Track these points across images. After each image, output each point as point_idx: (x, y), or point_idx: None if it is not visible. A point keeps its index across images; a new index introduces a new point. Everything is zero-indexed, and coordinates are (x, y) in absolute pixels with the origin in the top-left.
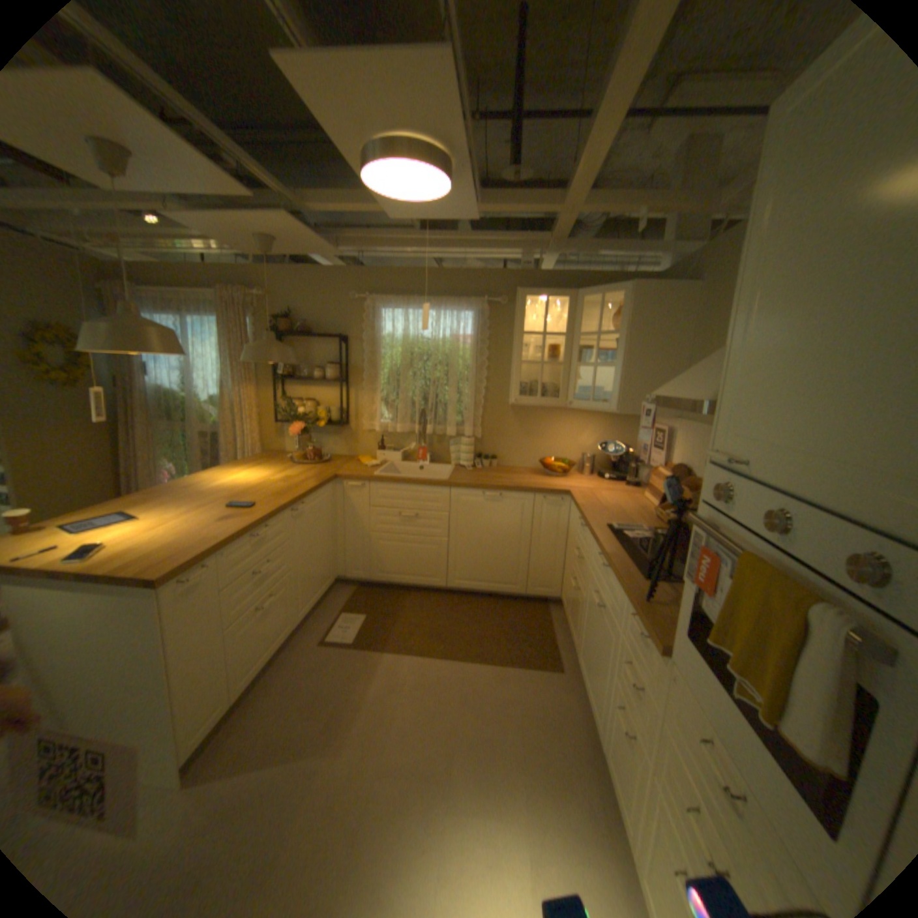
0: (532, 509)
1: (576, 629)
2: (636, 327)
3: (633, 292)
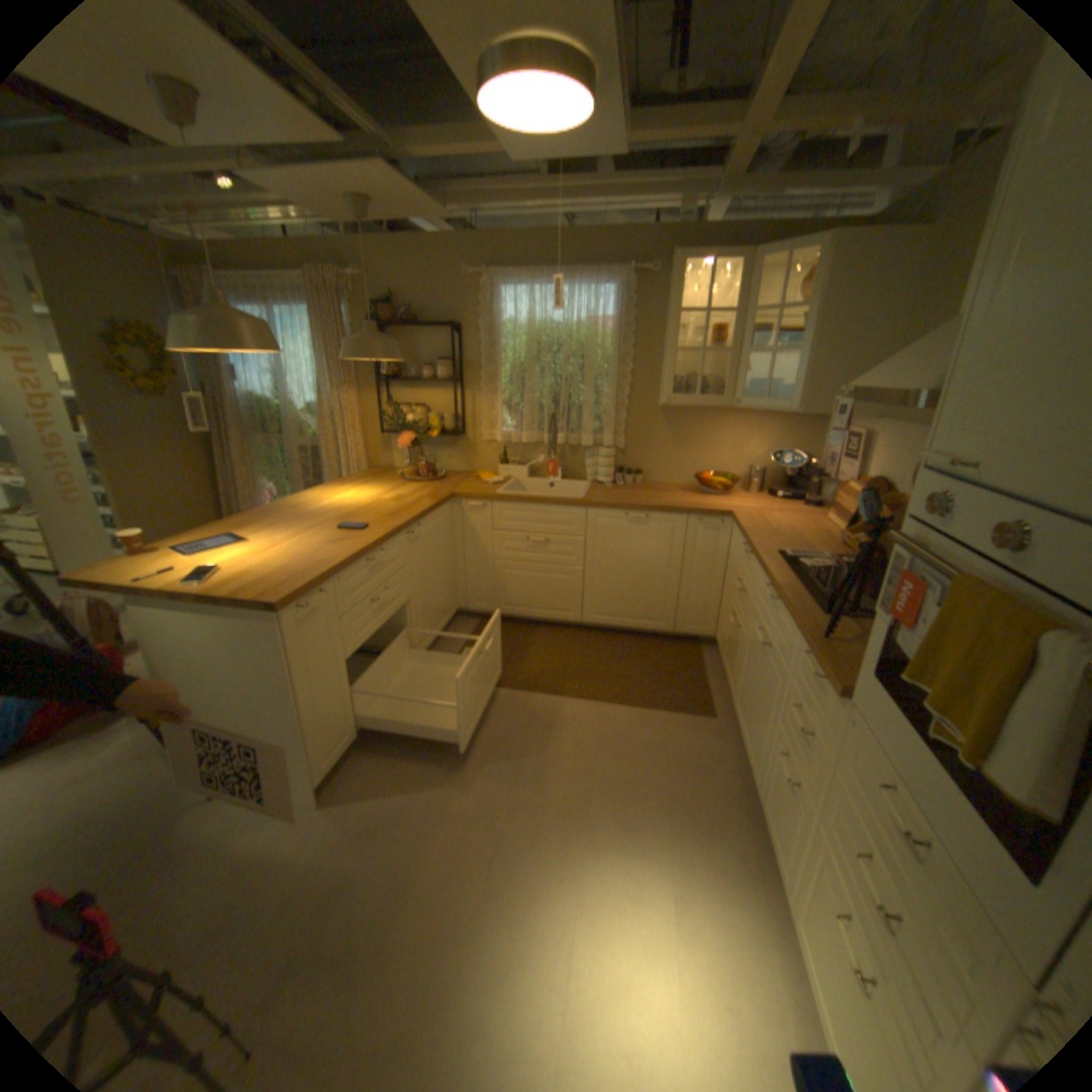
0: (685, 534)
1: (733, 671)
2: (833, 296)
3: (833, 247)
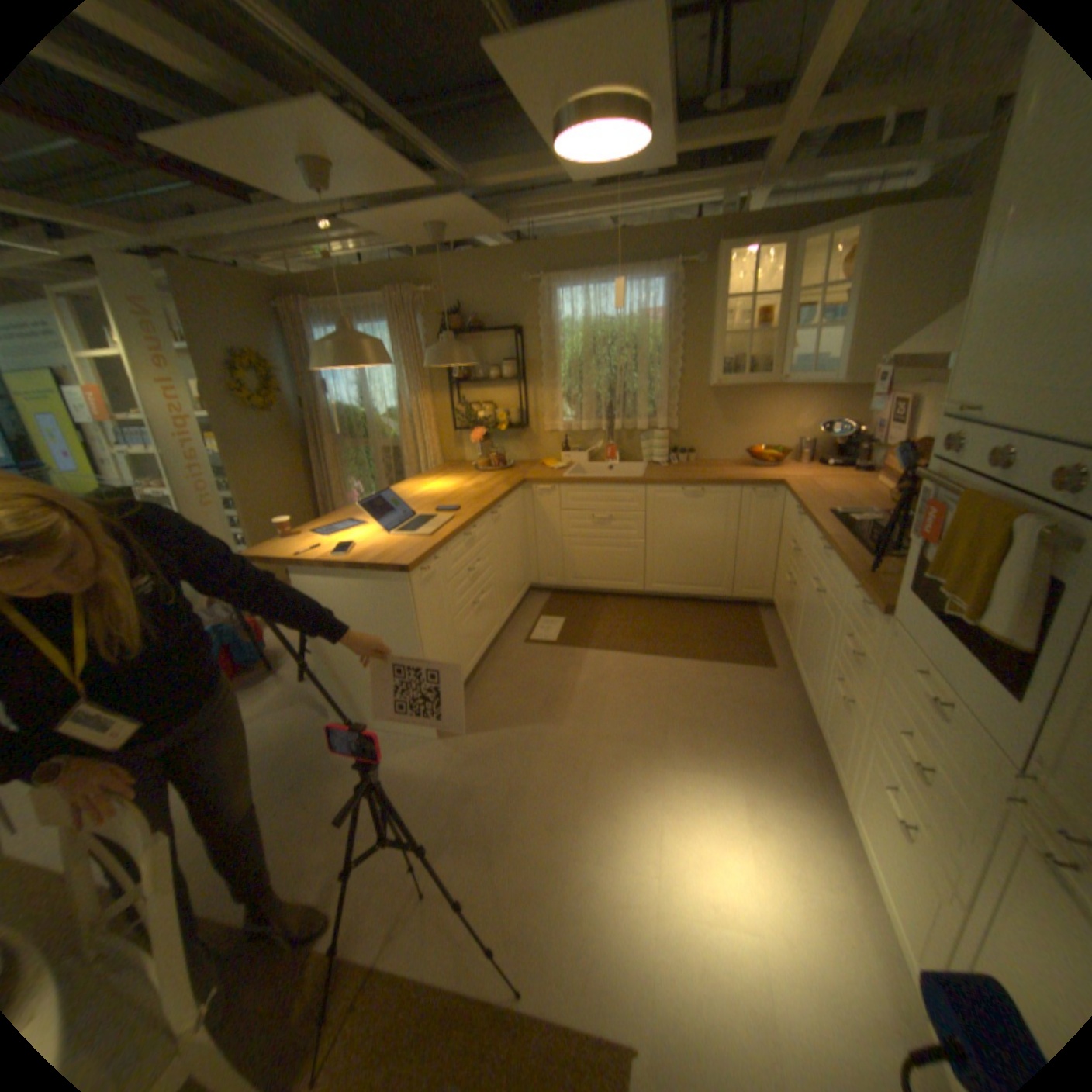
0: (739, 504)
1: (790, 625)
2: (874, 271)
3: (872, 225)
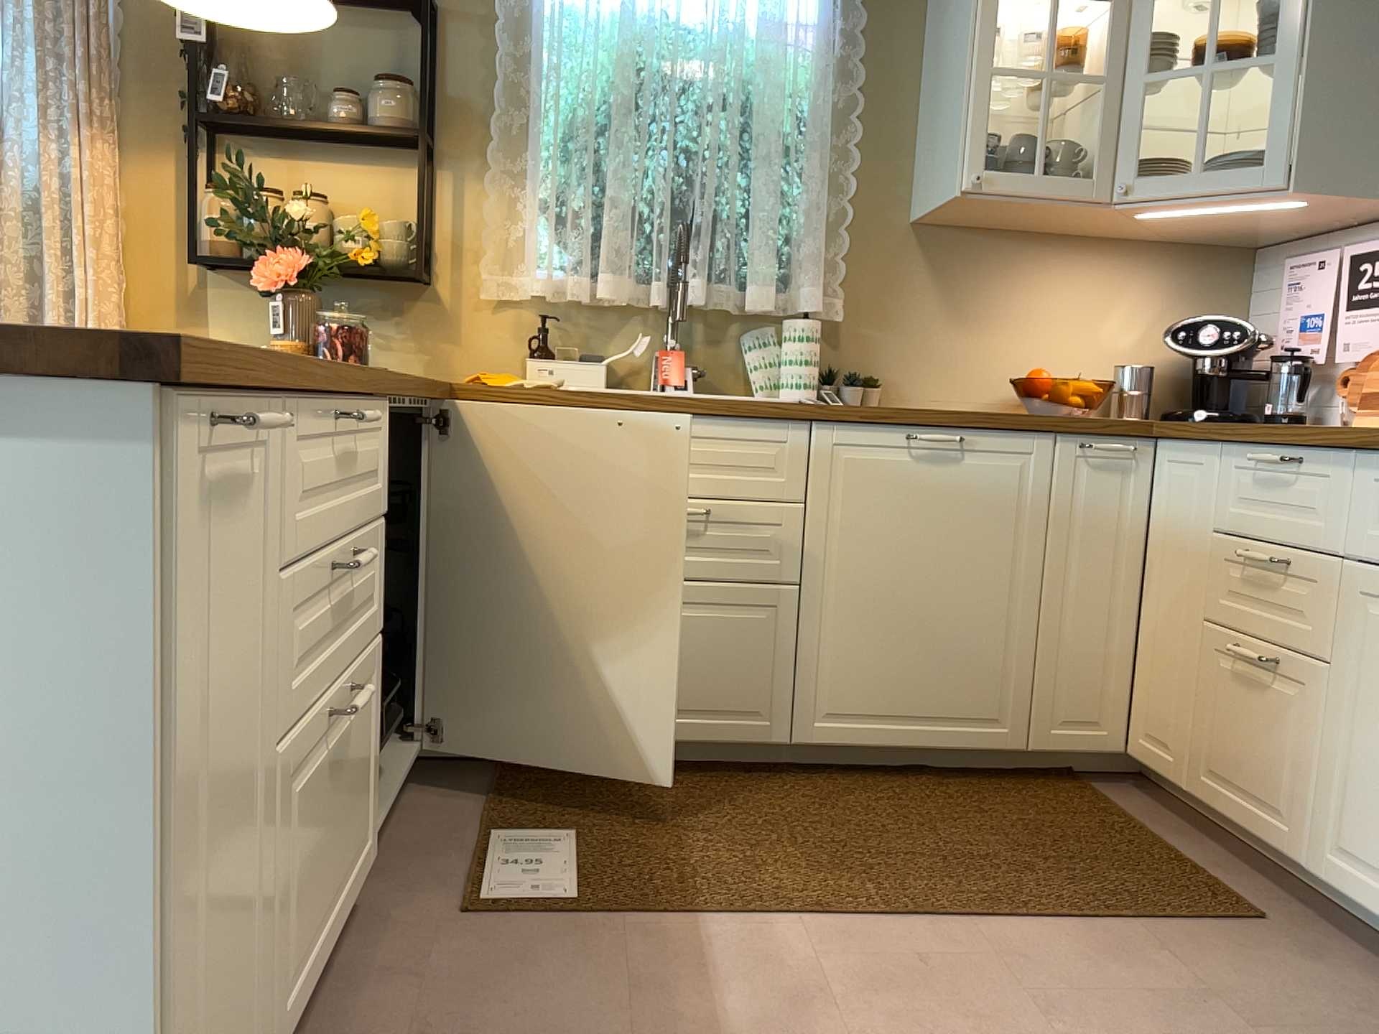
0: (1051, 481)
1: (1273, 785)
2: None
3: None
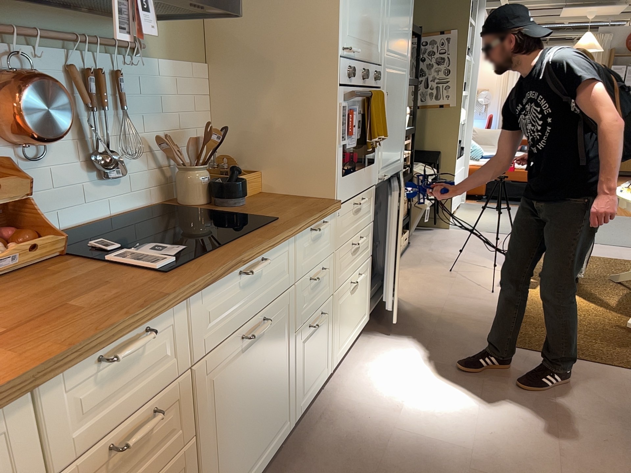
0: None
1: None
2: None
3: None
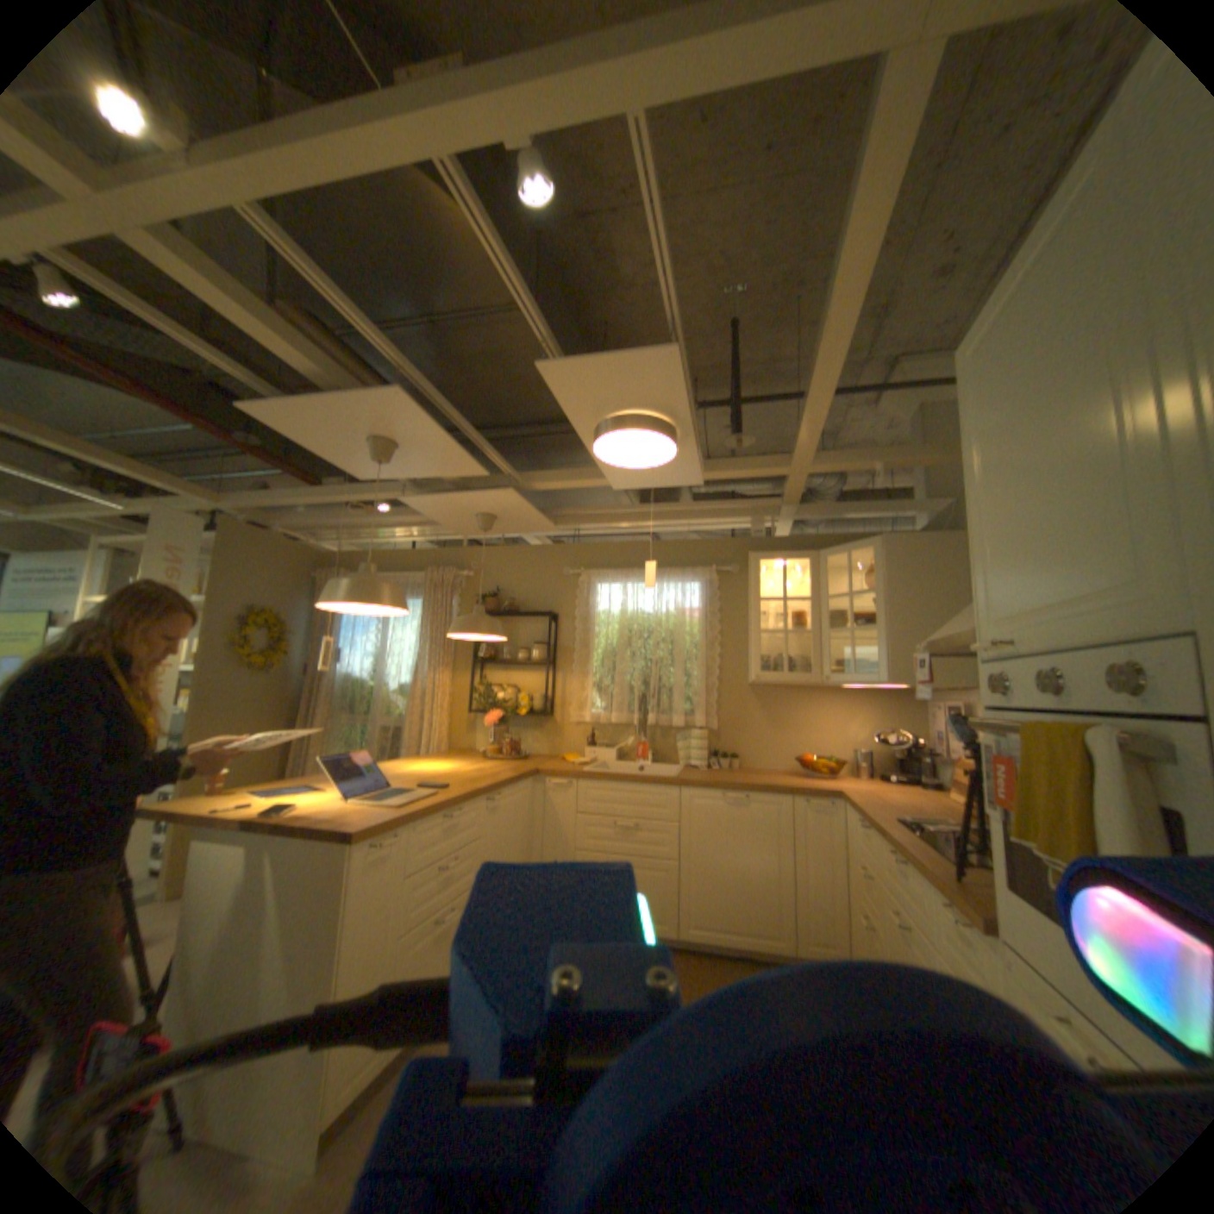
0: (792, 819)
1: None
2: (894, 583)
3: (885, 550)
